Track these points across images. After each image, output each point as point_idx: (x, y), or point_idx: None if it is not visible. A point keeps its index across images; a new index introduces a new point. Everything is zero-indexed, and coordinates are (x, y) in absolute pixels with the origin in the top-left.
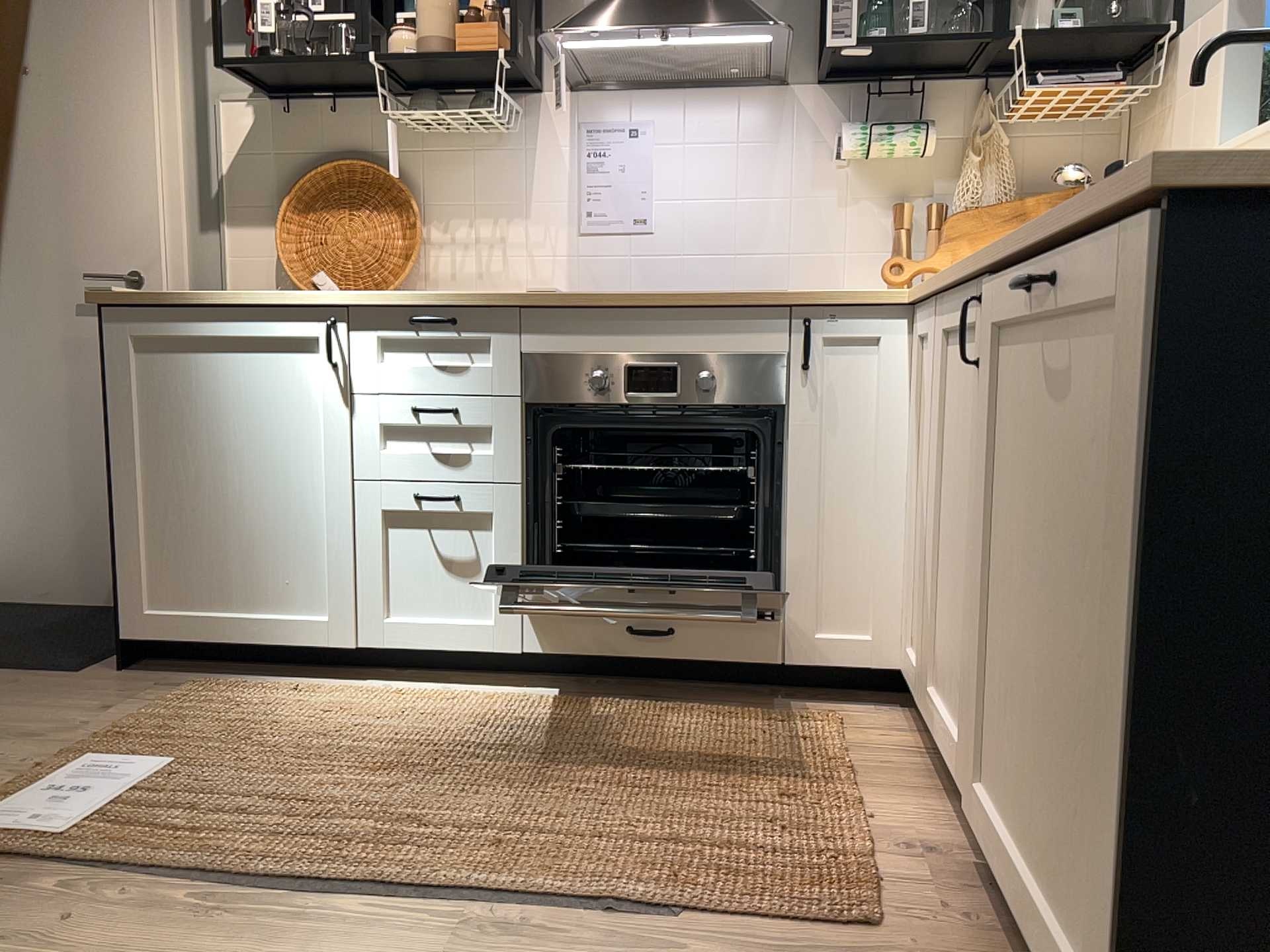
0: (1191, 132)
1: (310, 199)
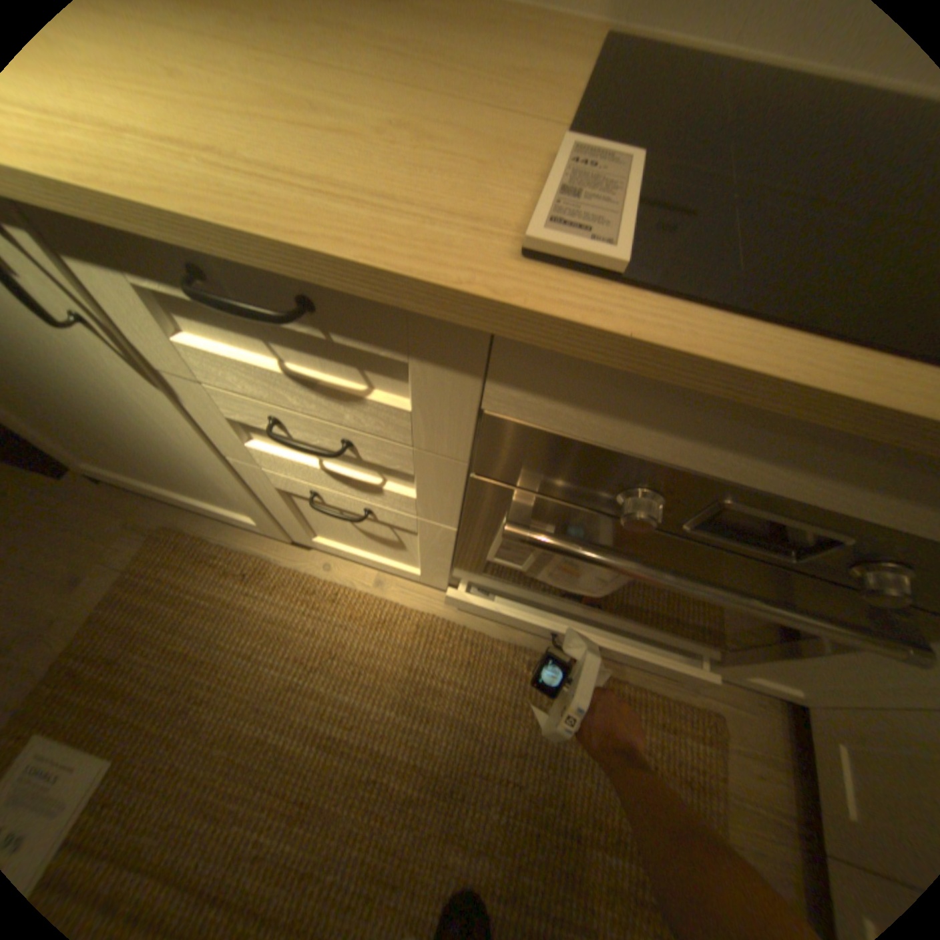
0: None
1: None
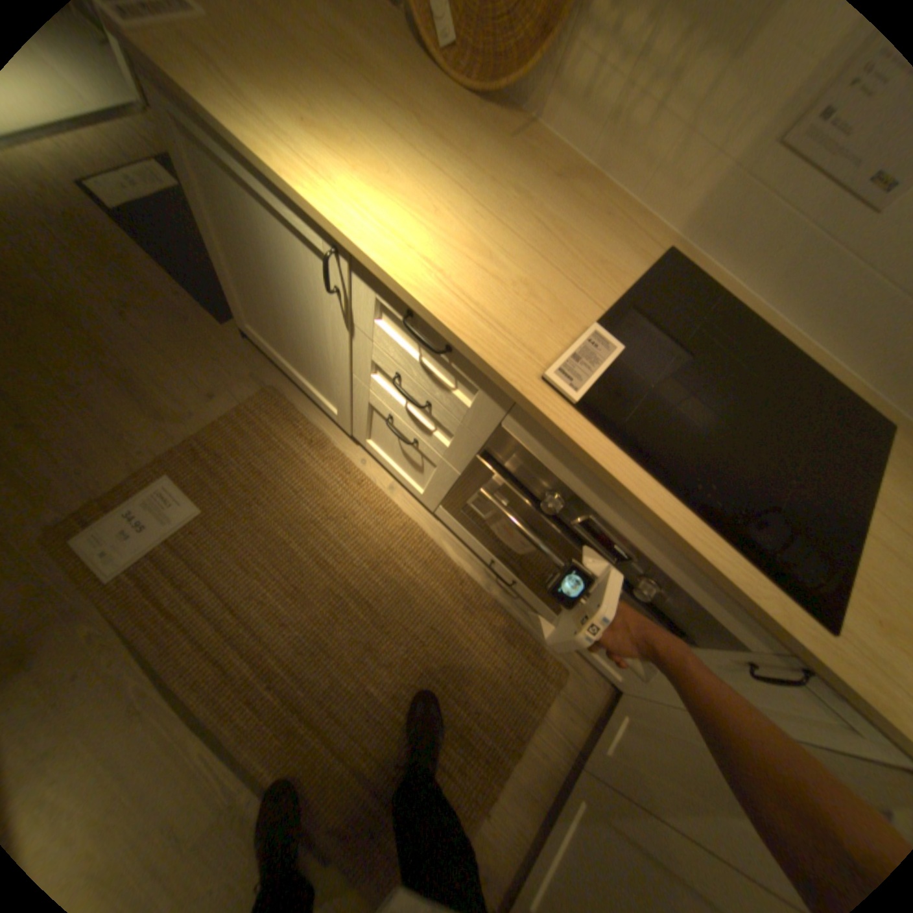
0: None
1: None
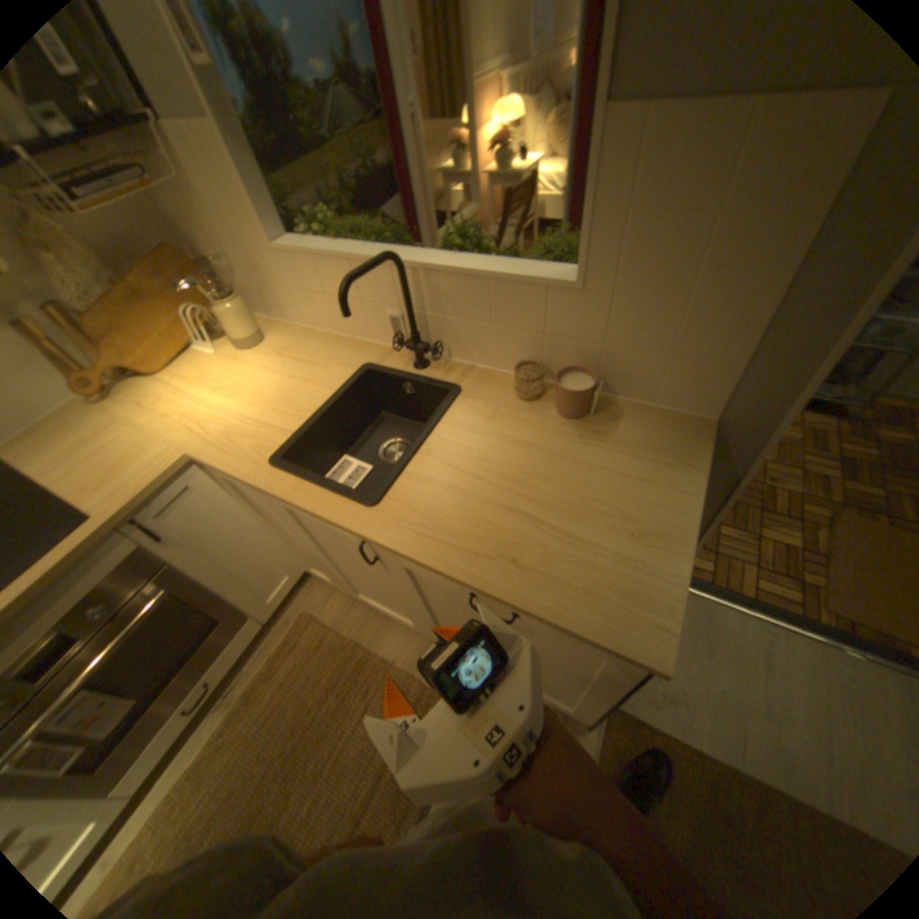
0: (229, 217)
1: None
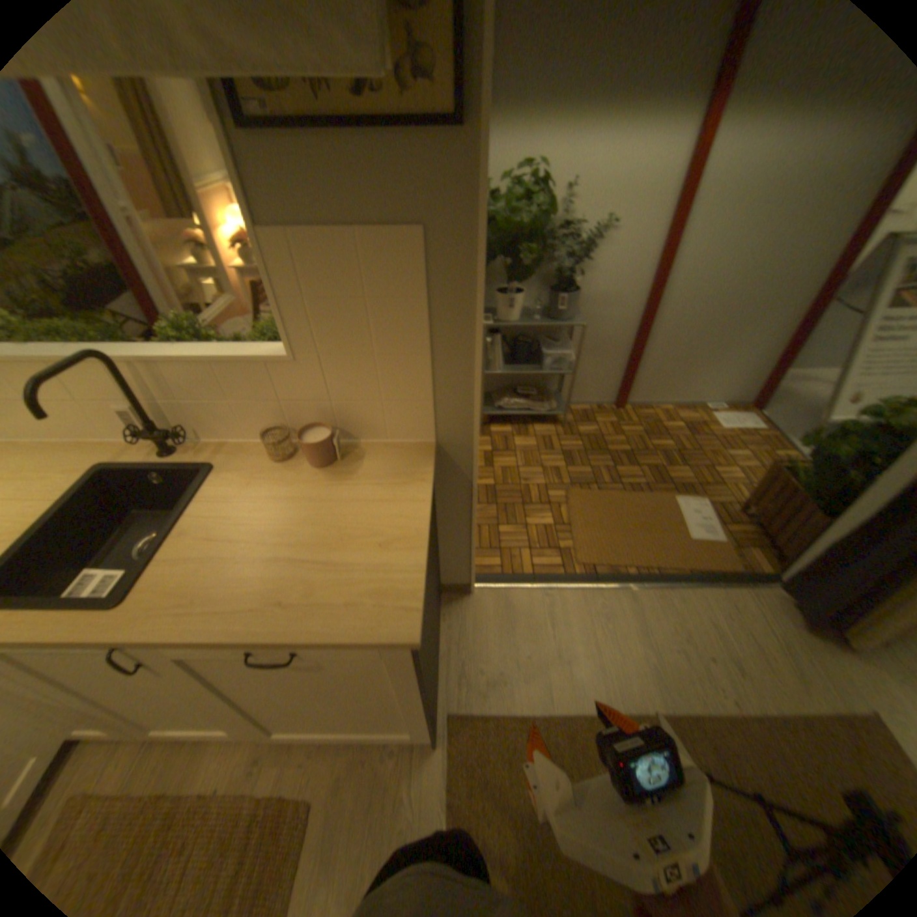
0: None
1: None
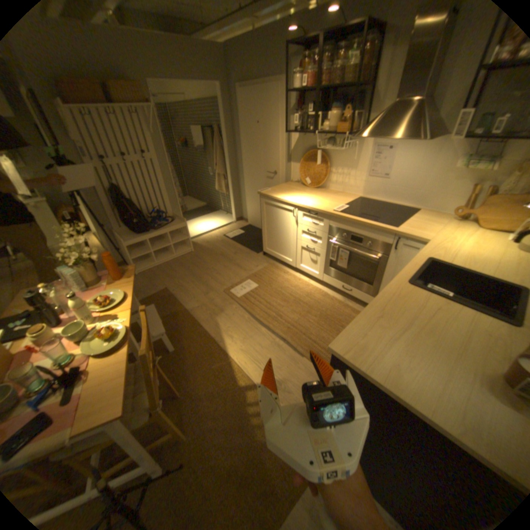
0: None
1: (307, 158)
